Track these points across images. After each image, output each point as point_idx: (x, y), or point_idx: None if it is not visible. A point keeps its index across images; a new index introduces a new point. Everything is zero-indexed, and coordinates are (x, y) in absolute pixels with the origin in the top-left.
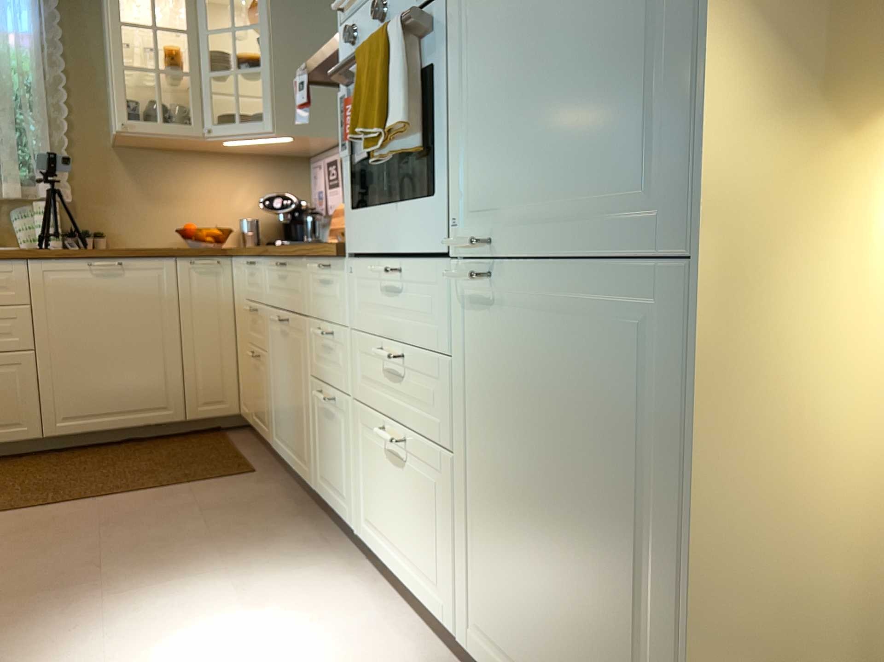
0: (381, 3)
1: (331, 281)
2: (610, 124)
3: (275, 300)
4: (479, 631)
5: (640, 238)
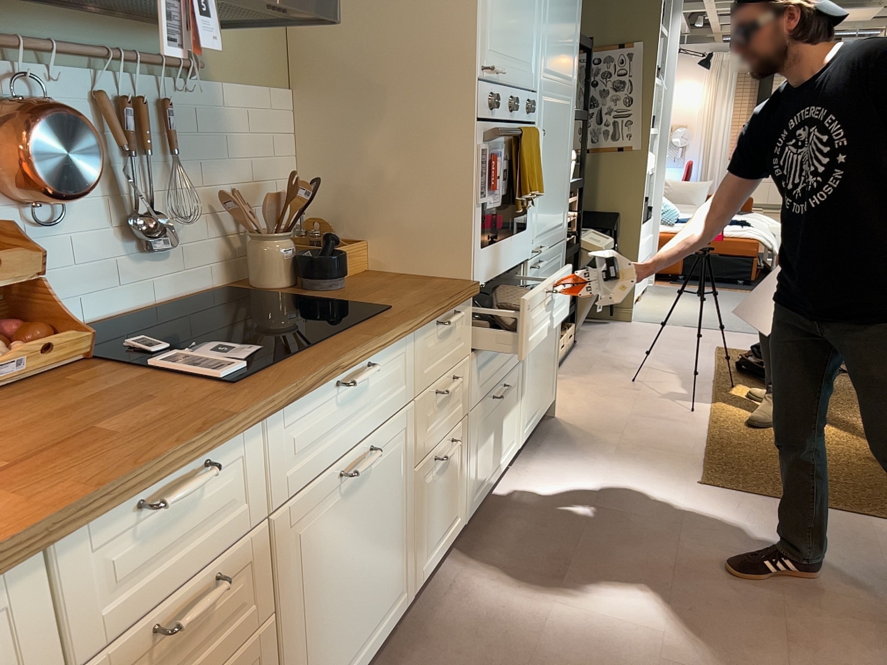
0: (520, 104)
1: (453, 327)
2: (560, 202)
3: (325, 457)
4: (525, 425)
5: (561, 235)
